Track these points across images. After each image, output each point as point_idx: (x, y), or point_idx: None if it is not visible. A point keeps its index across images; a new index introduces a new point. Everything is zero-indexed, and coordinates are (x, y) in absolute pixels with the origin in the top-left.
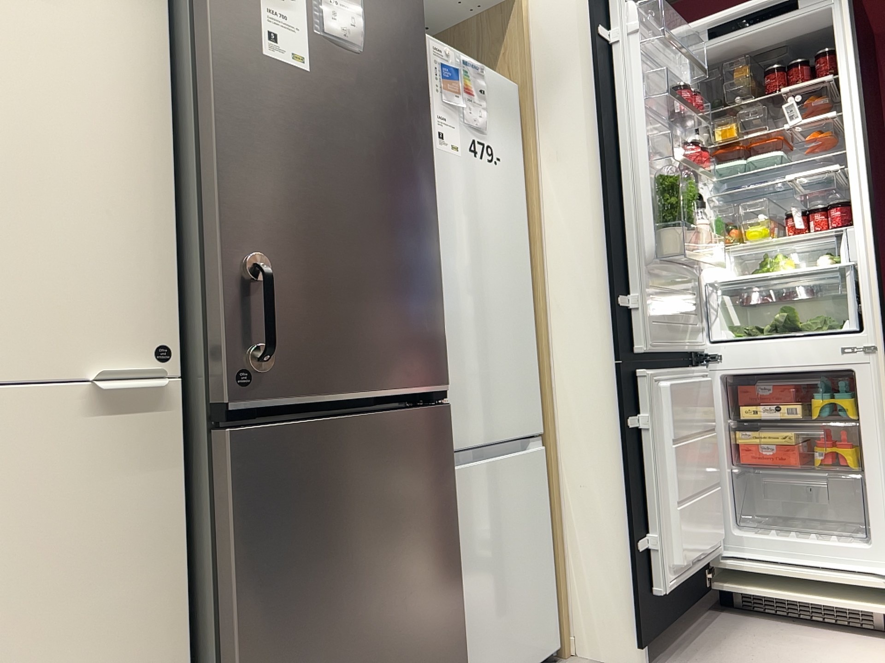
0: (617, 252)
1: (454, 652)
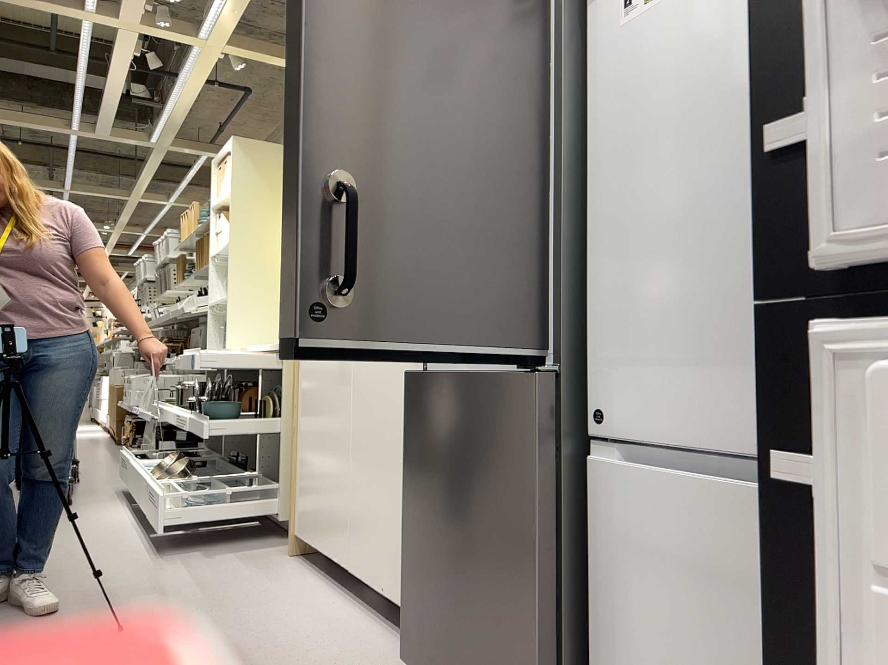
0: (795, 4)
1: (538, 662)
